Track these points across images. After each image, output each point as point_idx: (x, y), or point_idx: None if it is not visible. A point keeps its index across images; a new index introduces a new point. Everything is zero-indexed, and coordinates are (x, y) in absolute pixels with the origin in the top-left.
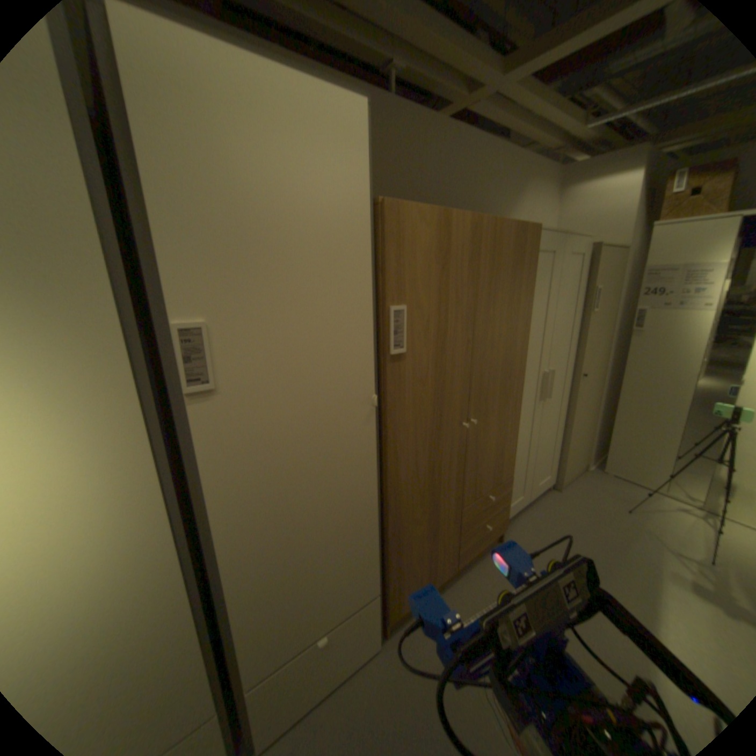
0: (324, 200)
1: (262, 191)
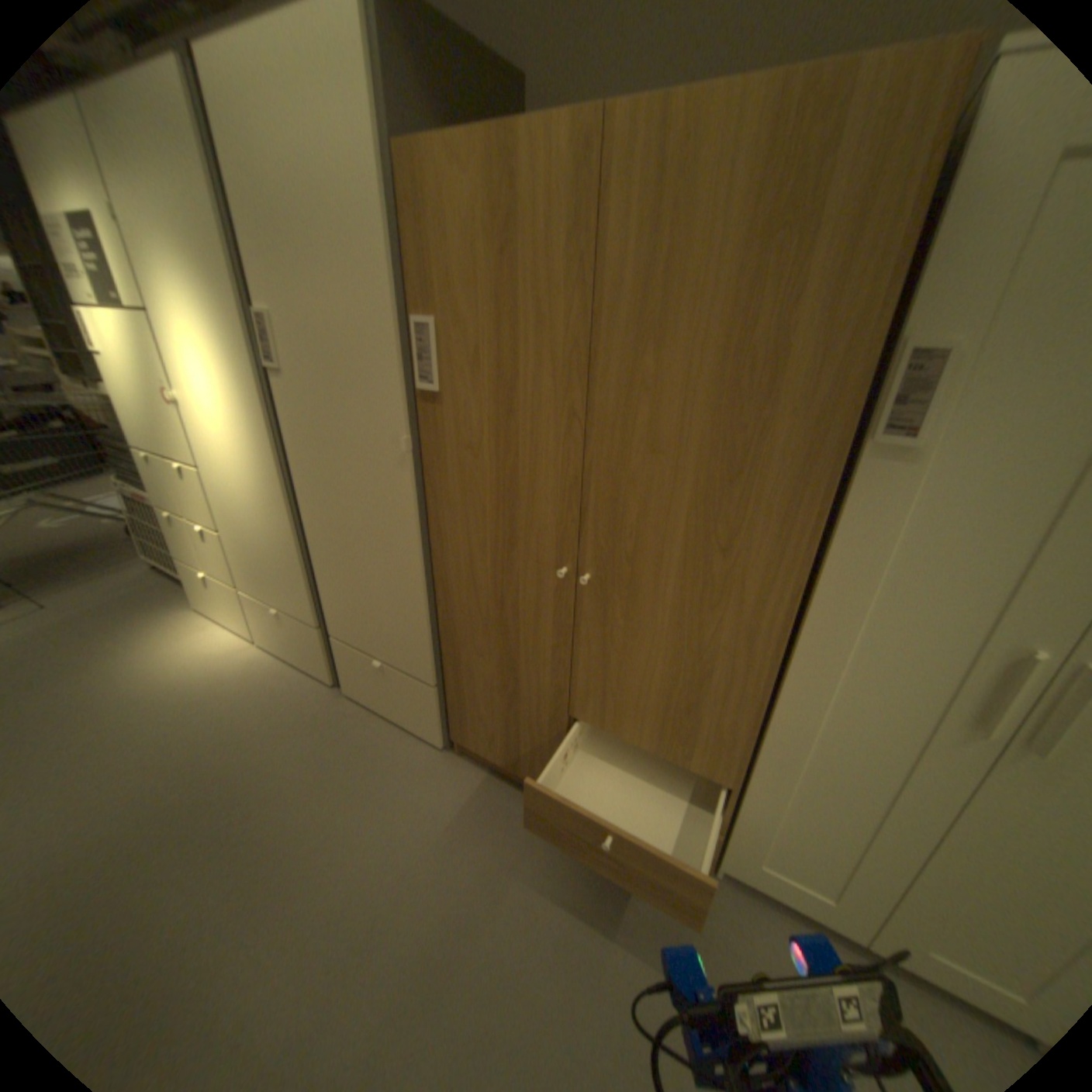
0: (327, 168)
1: (280, 175)
